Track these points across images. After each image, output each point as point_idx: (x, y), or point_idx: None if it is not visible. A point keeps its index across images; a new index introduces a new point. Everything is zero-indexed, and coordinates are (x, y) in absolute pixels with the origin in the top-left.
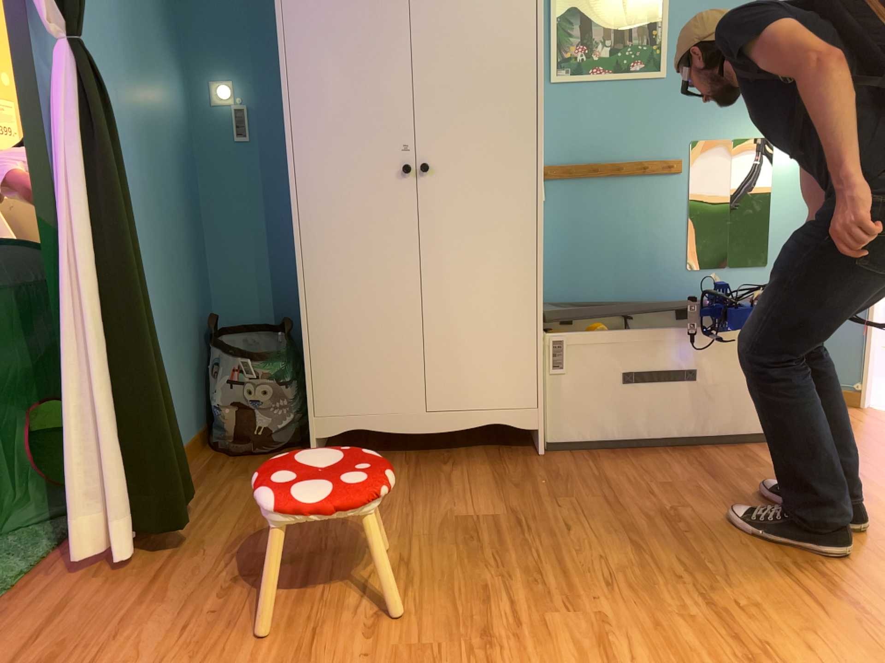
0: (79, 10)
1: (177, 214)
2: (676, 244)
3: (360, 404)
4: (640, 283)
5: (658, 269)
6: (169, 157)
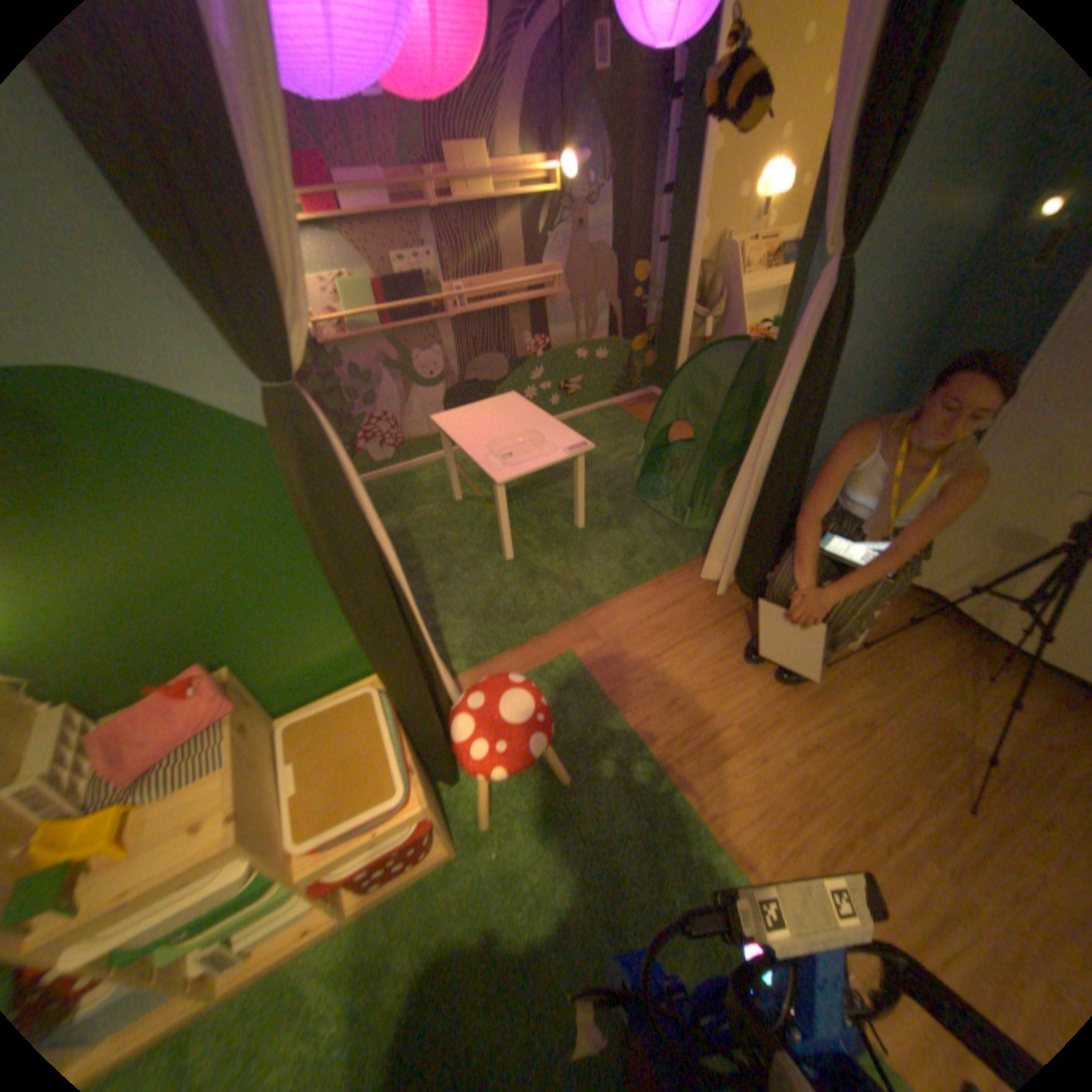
0: (870, 225)
1: (904, 349)
2: None
3: (958, 584)
4: None
5: None
6: (928, 294)
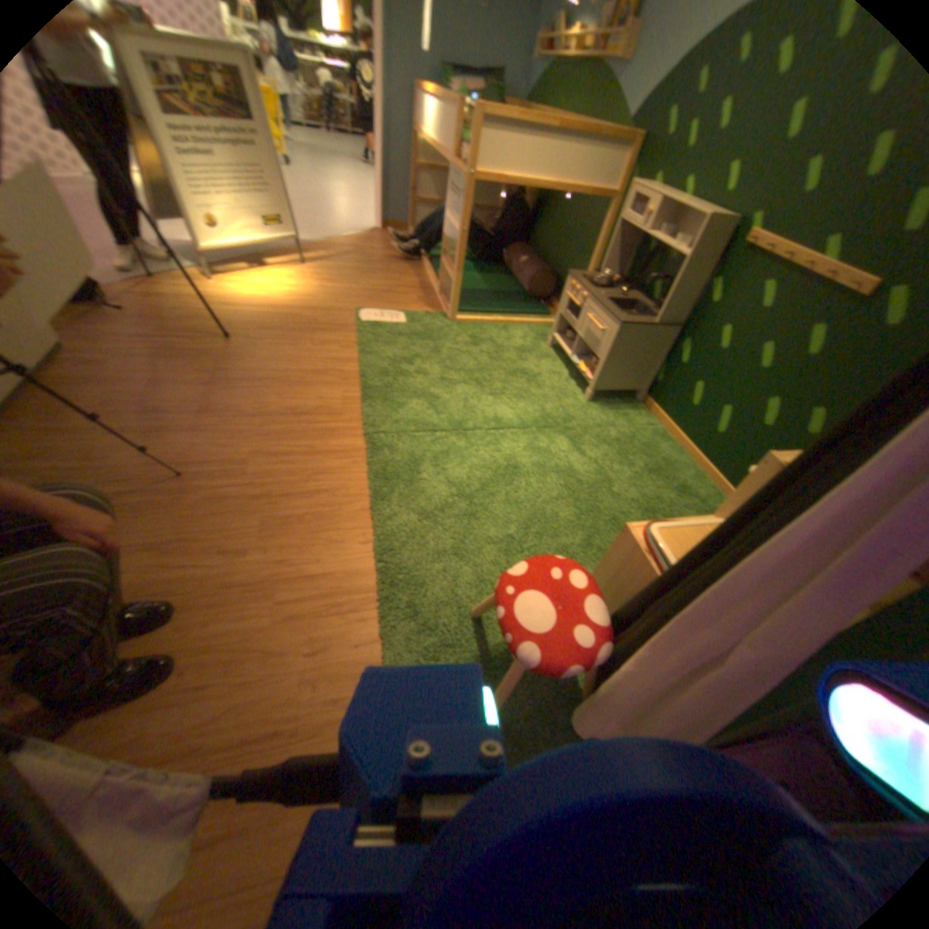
0: None
1: None
2: None
3: None
4: None
5: None
6: None
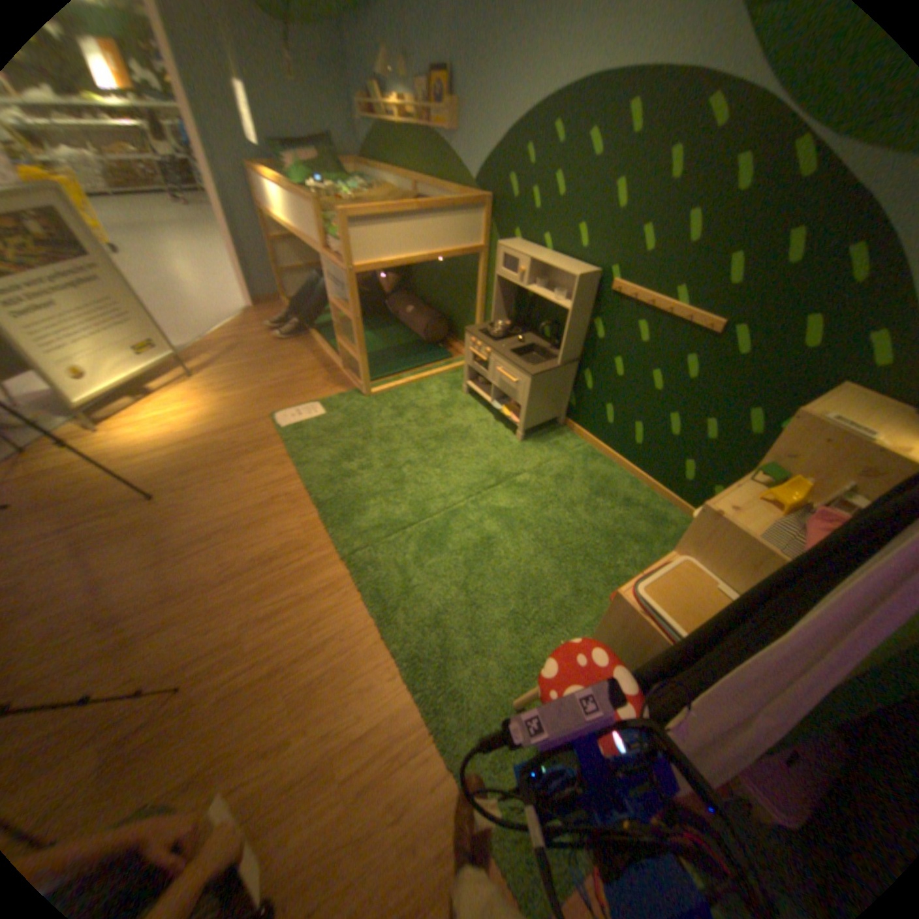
0: None
1: None
2: None
3: None
4: None
5: None
6: None
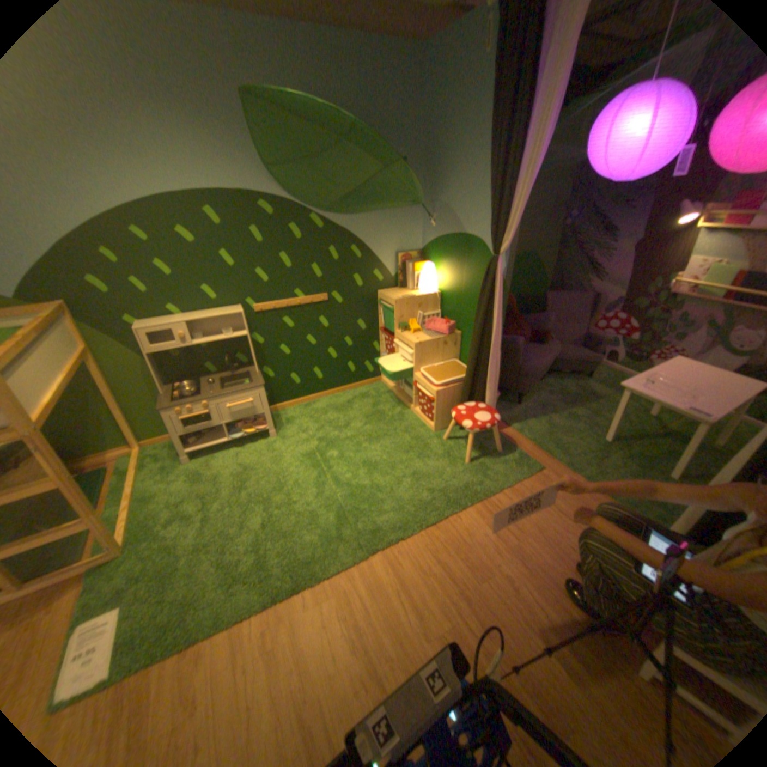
0: None
1: None
2: None
3: None
4: None
5: None
6: None
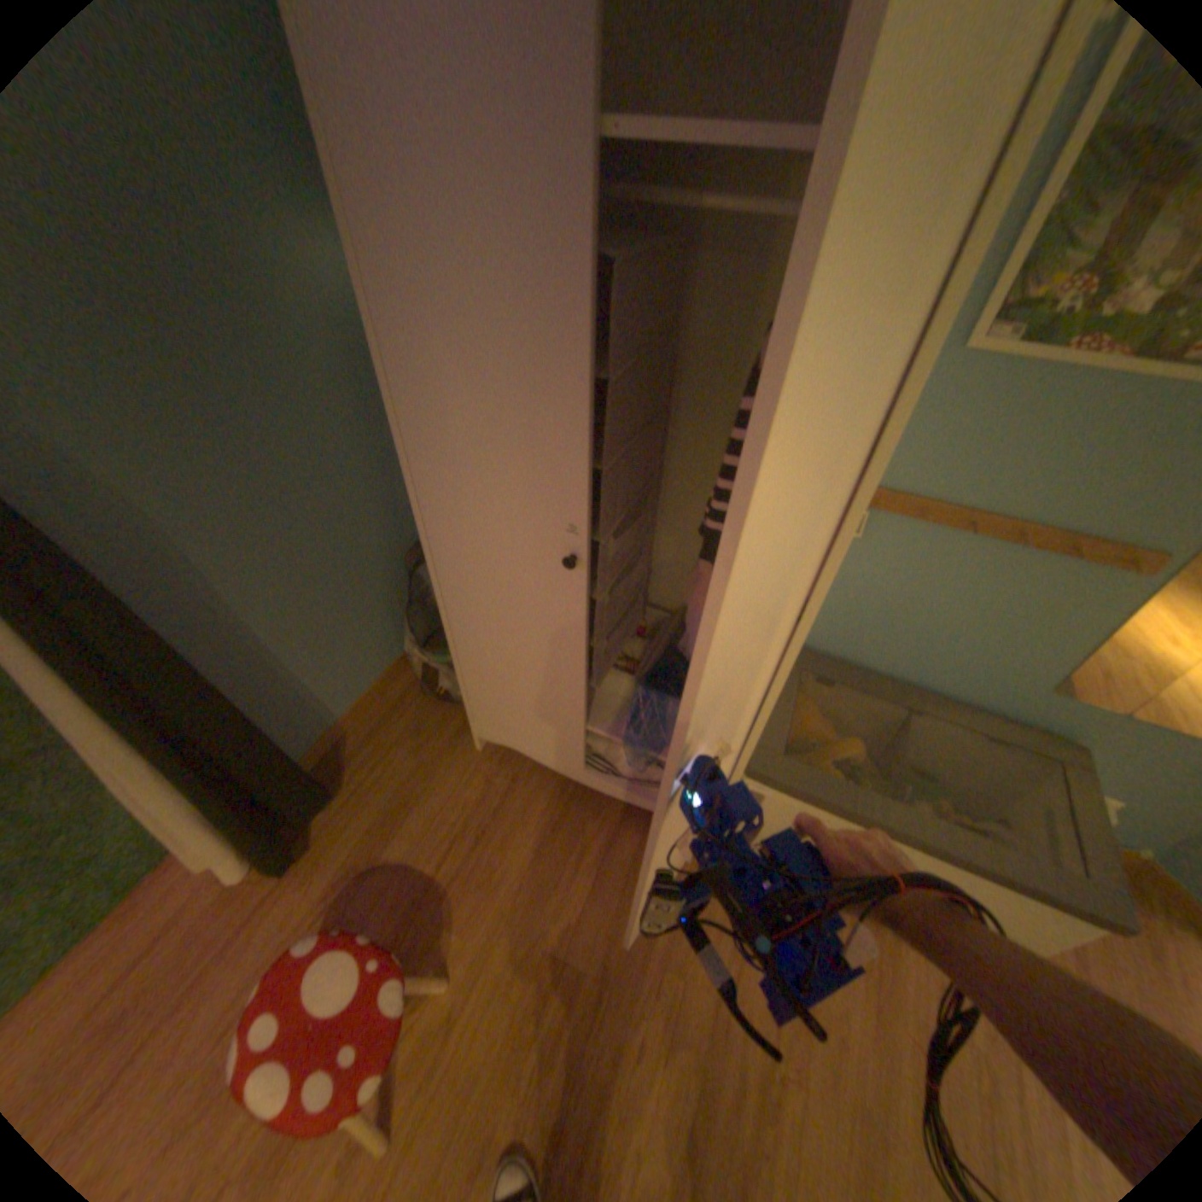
0: None
1: (345, 452)
2: (1063, 658)
3: (520, 737)
4: (965, 676)
5: (1005, 674)
6: (320, 379)
